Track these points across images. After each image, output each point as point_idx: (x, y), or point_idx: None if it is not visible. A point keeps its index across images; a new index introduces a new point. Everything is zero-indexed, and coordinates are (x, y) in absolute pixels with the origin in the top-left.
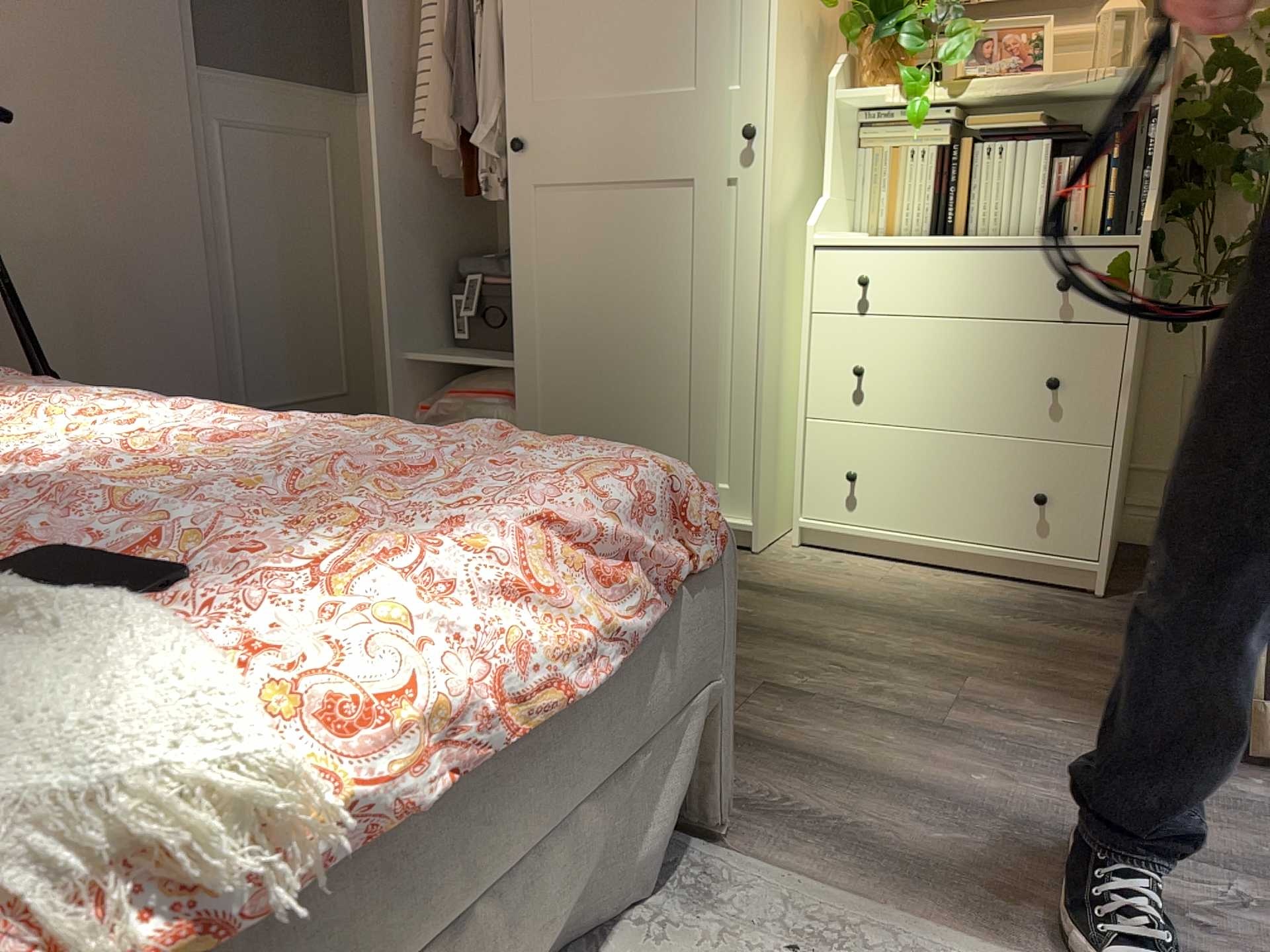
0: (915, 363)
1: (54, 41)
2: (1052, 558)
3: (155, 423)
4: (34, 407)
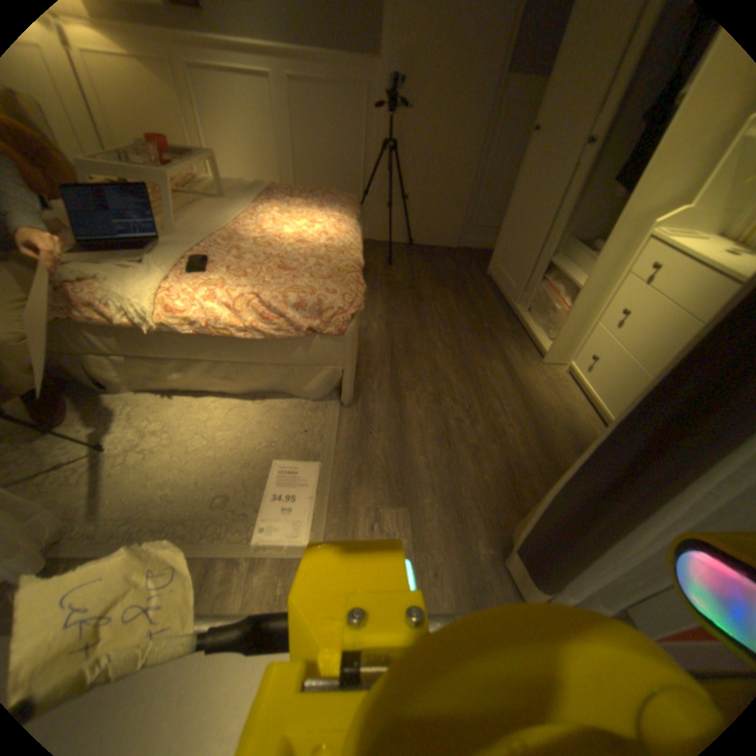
0: (653, 321)
1: (448, 63)
2: None
3: (318, 227)
4: (320, 211)
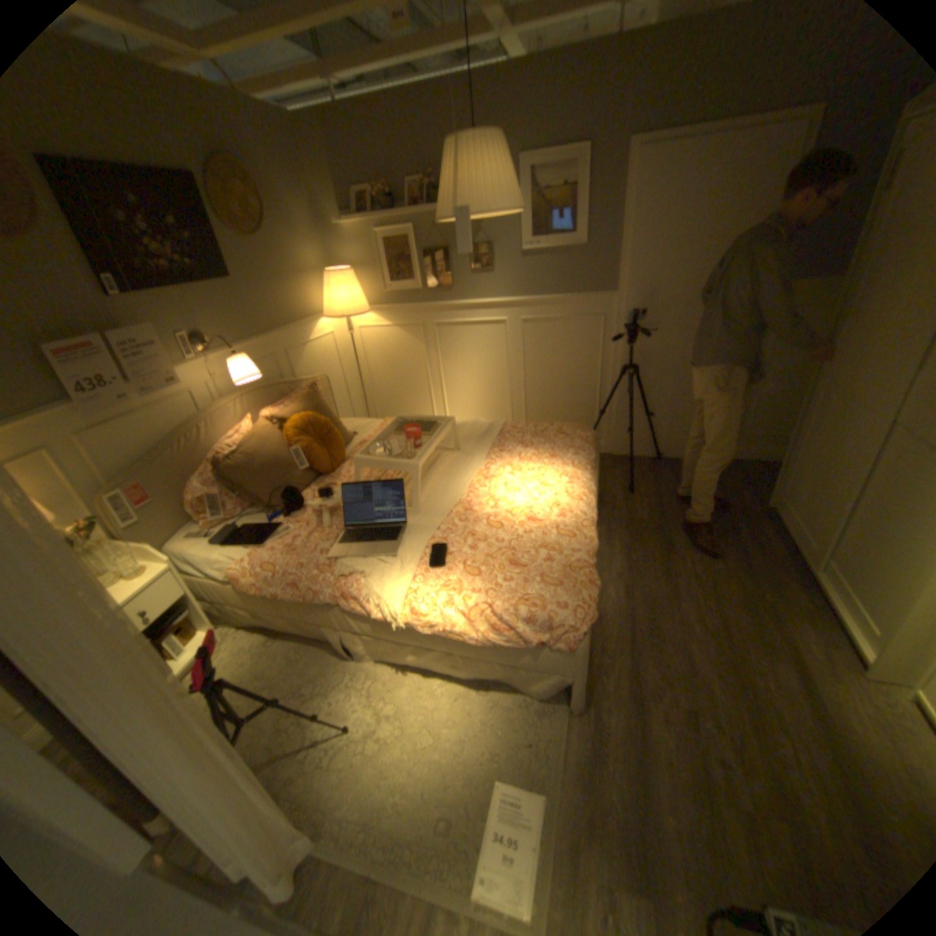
0: None
1: (698, 286)
2: None
3: (548, 496)
4: (550, 469)
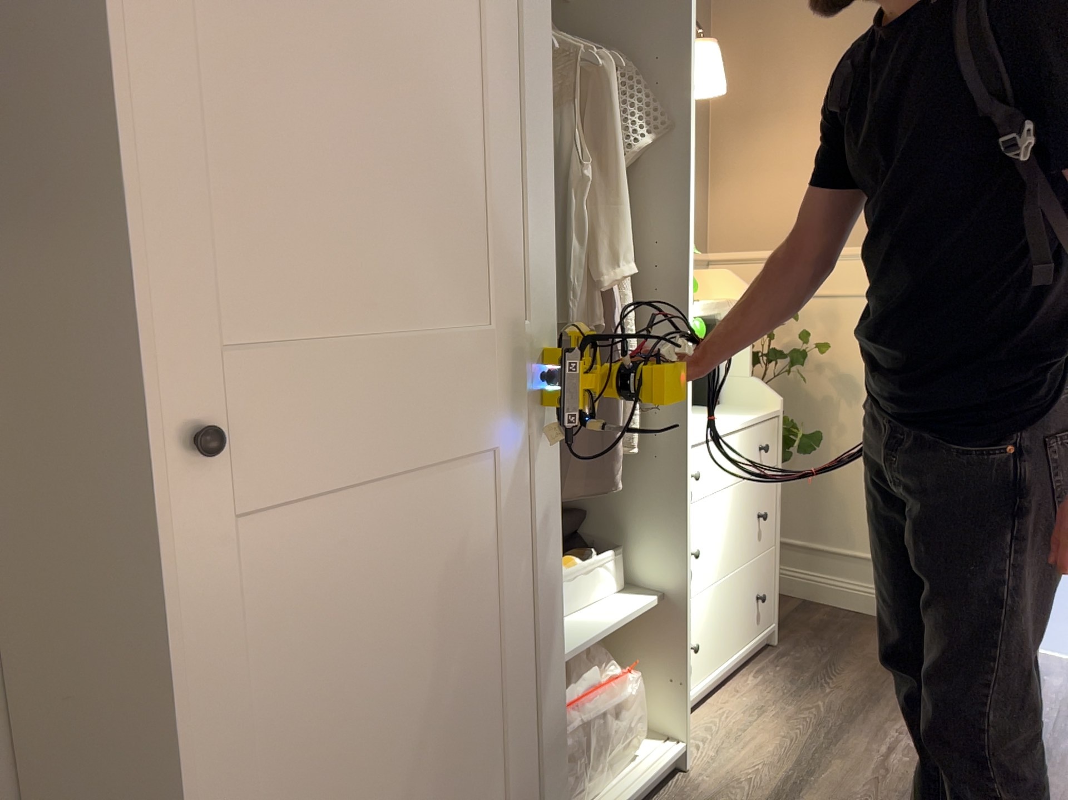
0: (714, 532)
1: None
2: (763, 635)
3: None
4: None
